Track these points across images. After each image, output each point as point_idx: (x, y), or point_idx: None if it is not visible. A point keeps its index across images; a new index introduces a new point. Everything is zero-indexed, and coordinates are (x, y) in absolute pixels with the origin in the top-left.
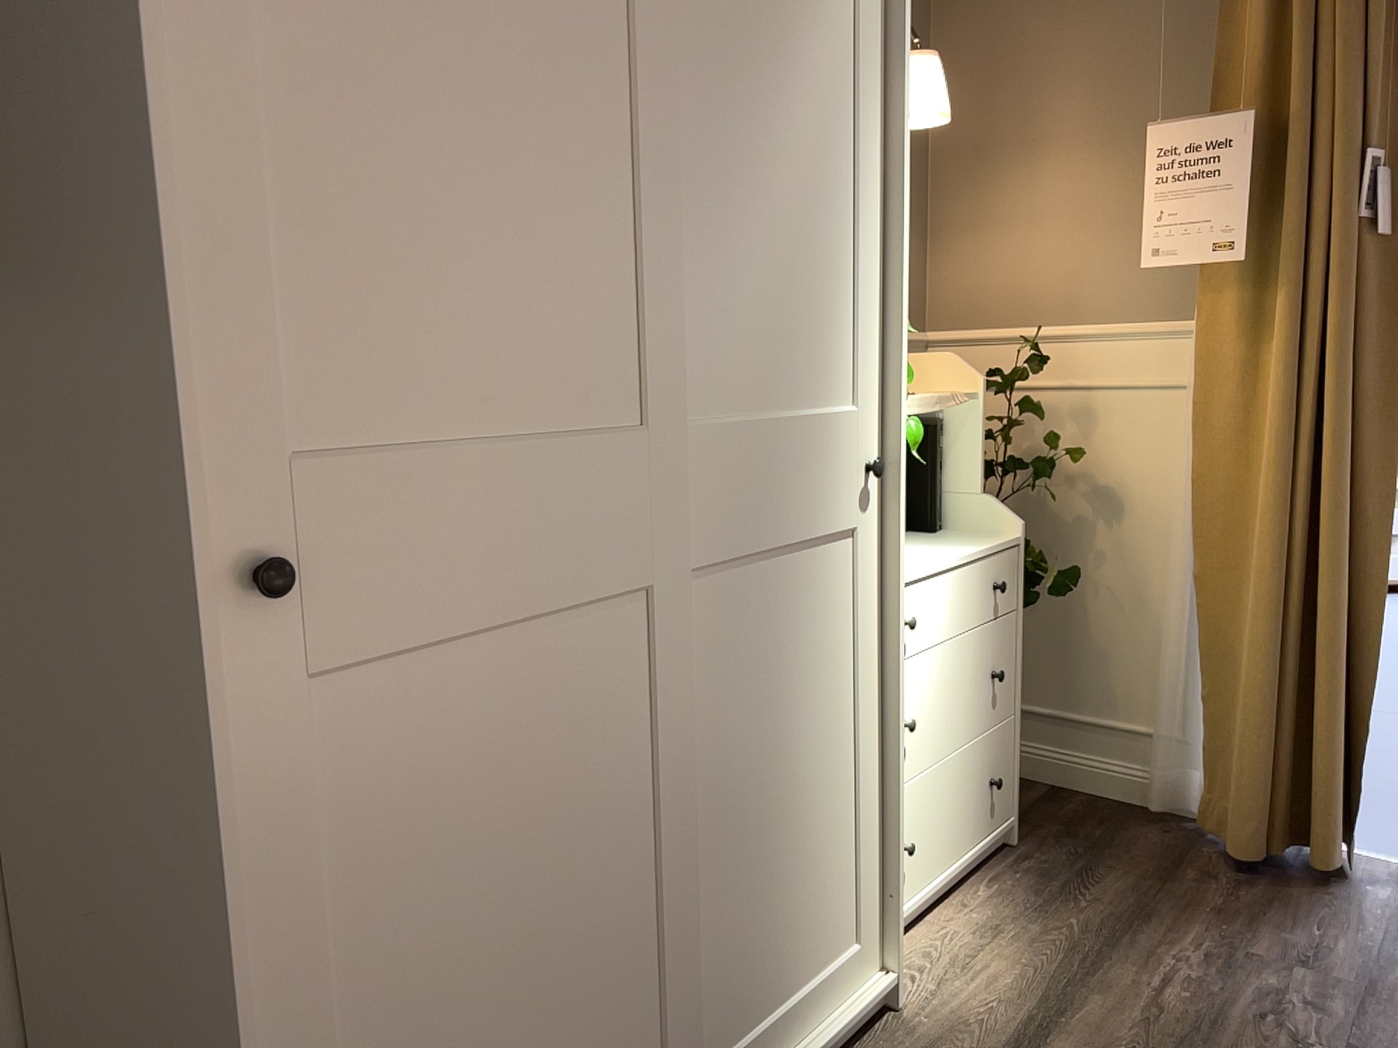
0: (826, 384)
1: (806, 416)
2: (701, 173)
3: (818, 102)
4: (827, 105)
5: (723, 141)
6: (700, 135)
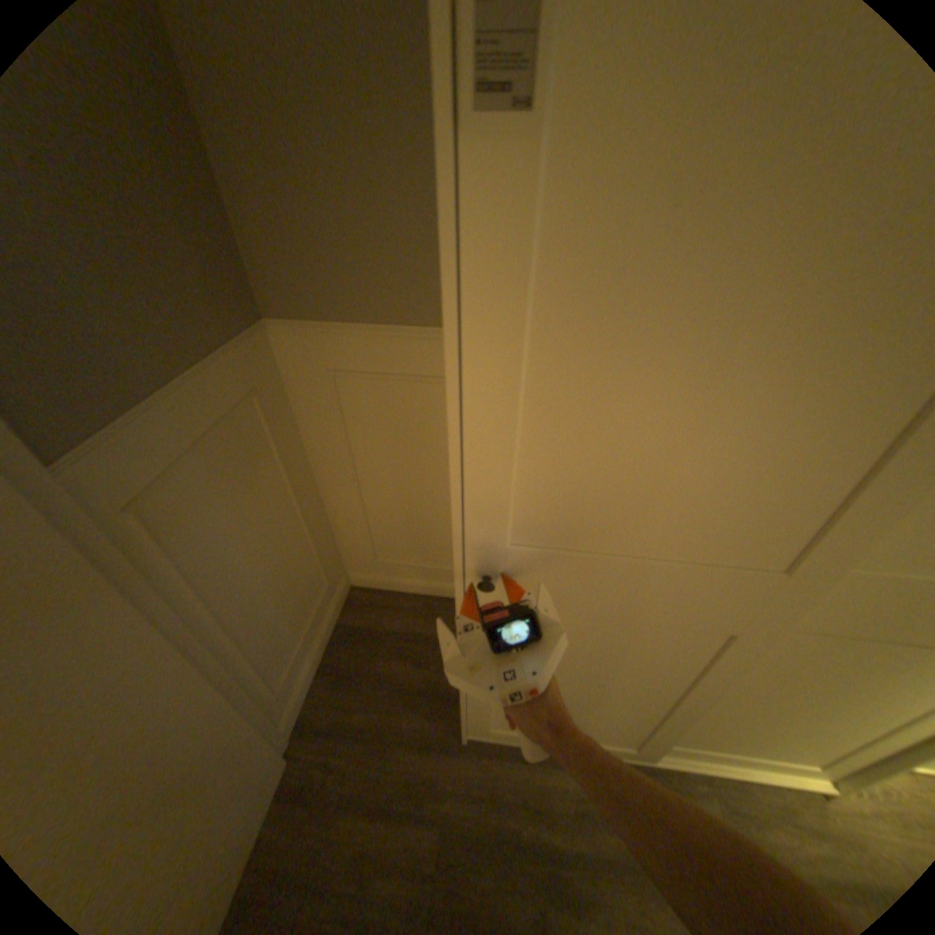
0: None
1: None
2: None
3: None
4: None
5: None
6: None
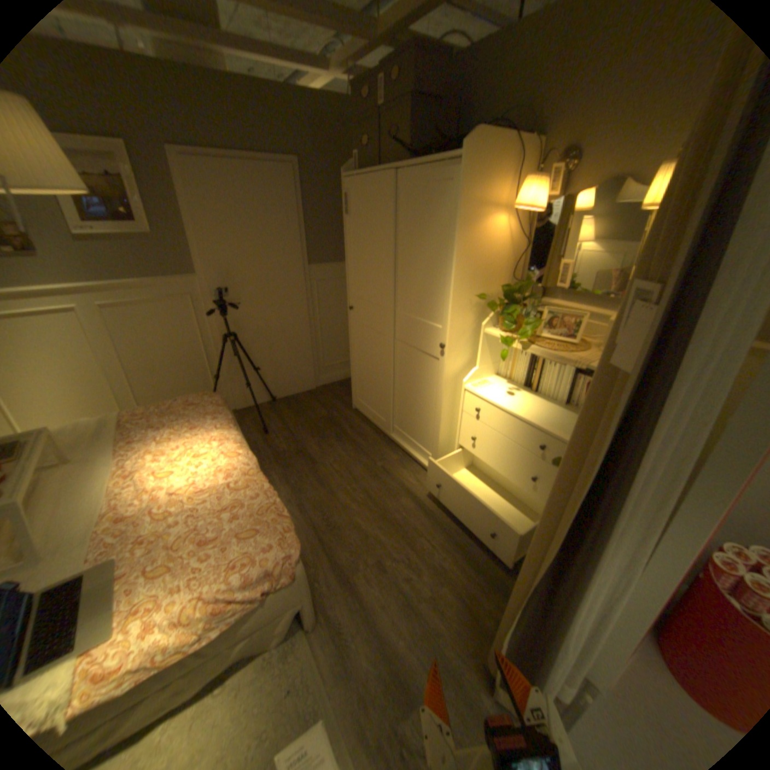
0: (435, 315)
1: (426, 321)
2: (403, 254)
3: (438, 229)
4: (441, 229)
5: (408, 246)
6: (403, 245)
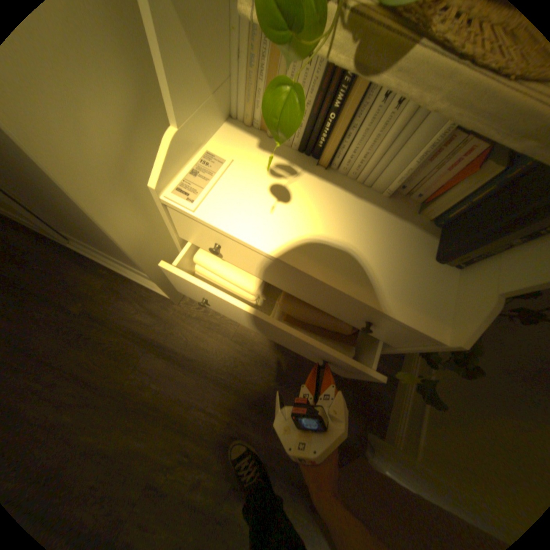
0: None
1: None
2: None
3: None
4: None
5: None
6: None
